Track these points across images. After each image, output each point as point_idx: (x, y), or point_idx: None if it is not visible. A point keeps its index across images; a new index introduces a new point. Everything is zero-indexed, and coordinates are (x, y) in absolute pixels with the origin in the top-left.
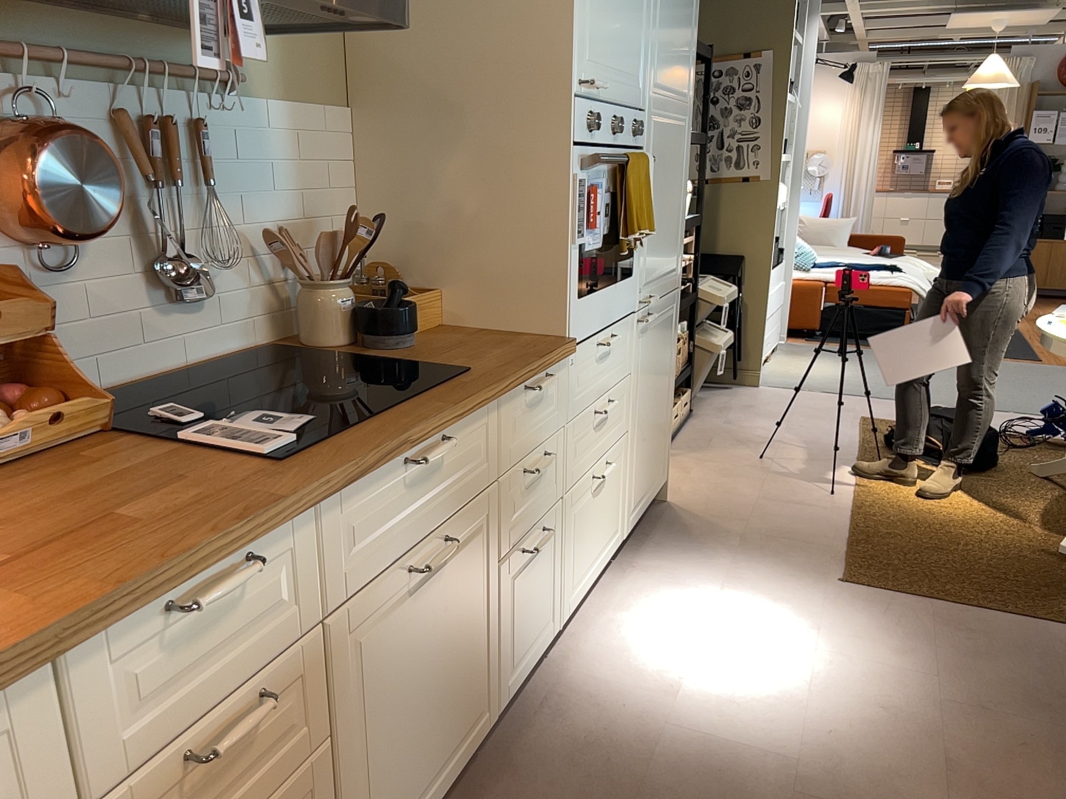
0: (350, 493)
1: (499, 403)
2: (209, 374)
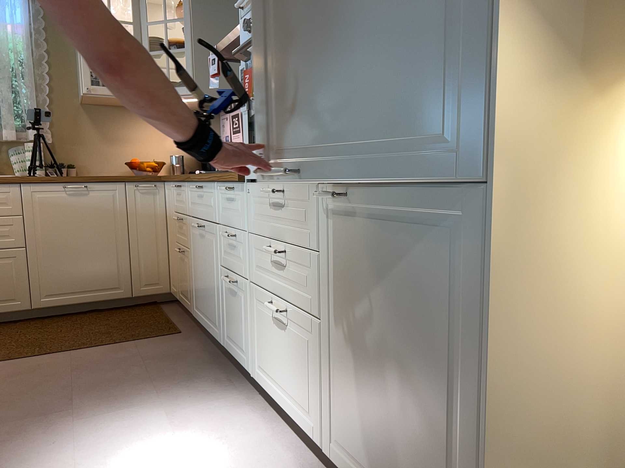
0: (190, 186)
1: (216, 187)
2: None
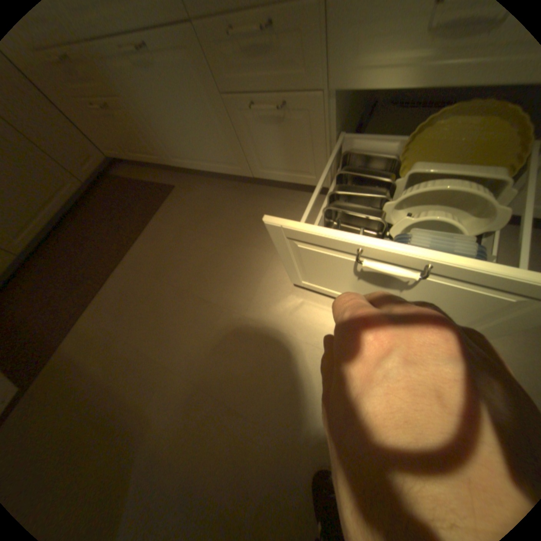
0: None
1: None
2: None
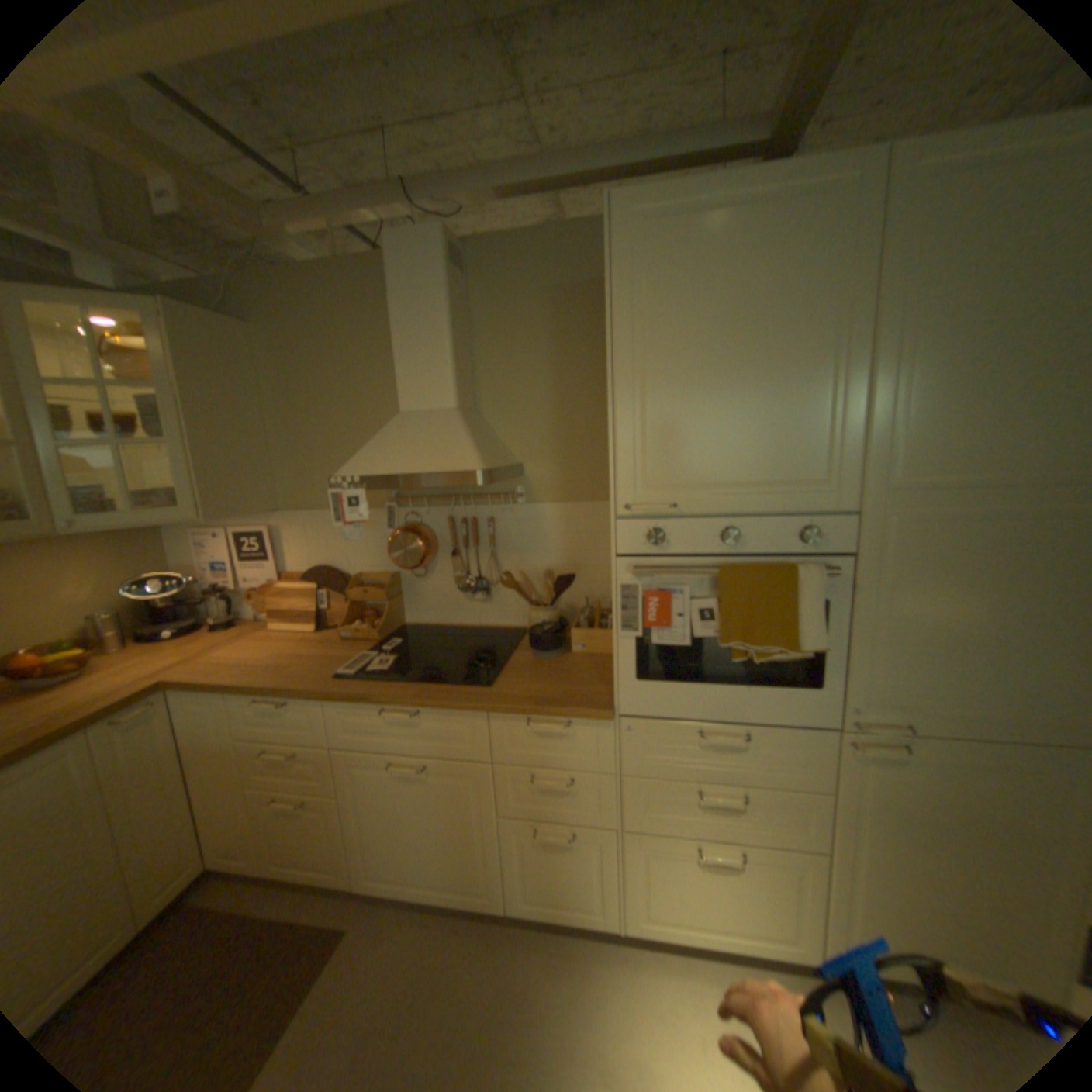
0: (344, 707)
1: (488, 716)
2: (482, 632)
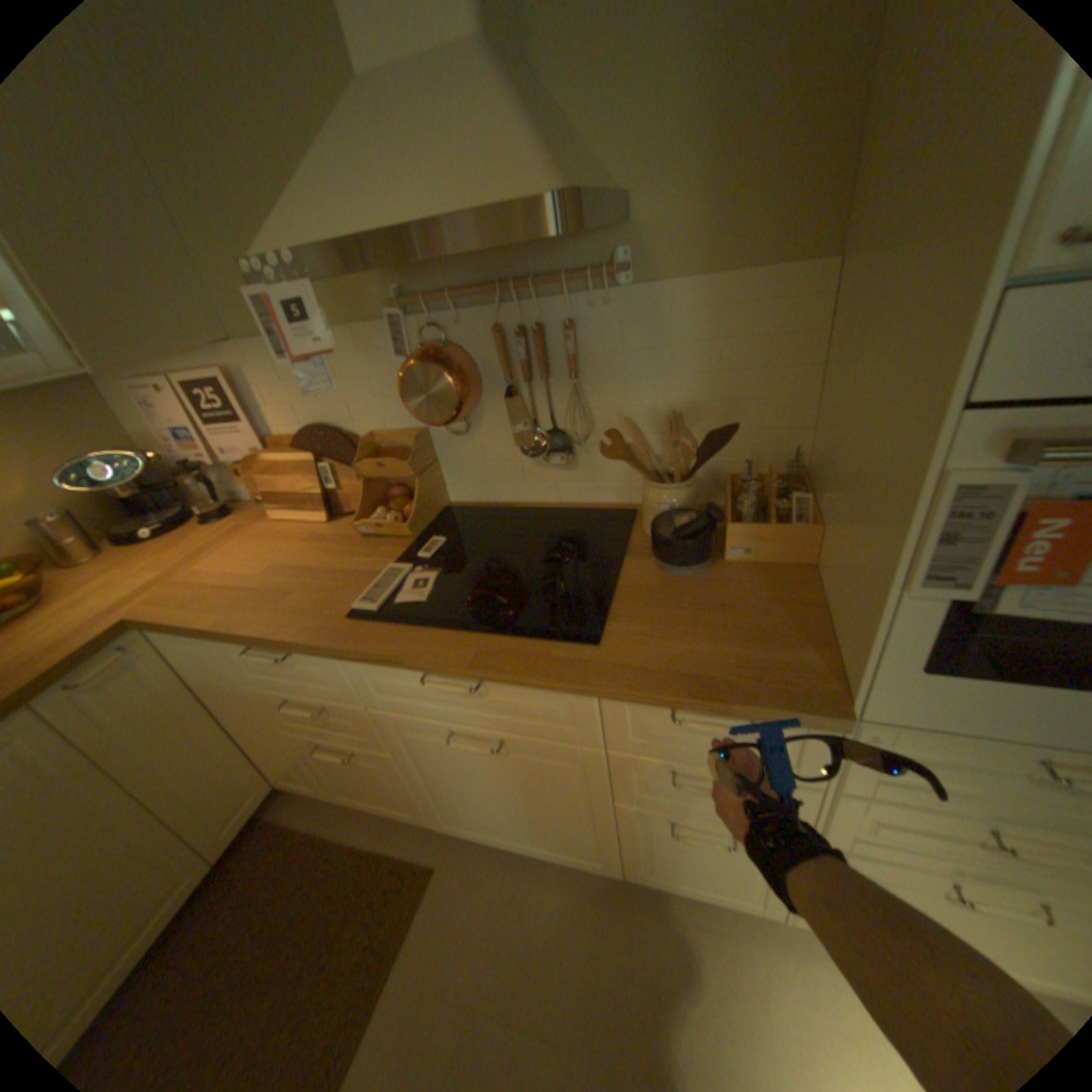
0: (369, 663)
1: (599, 696)
2: (563, 515)
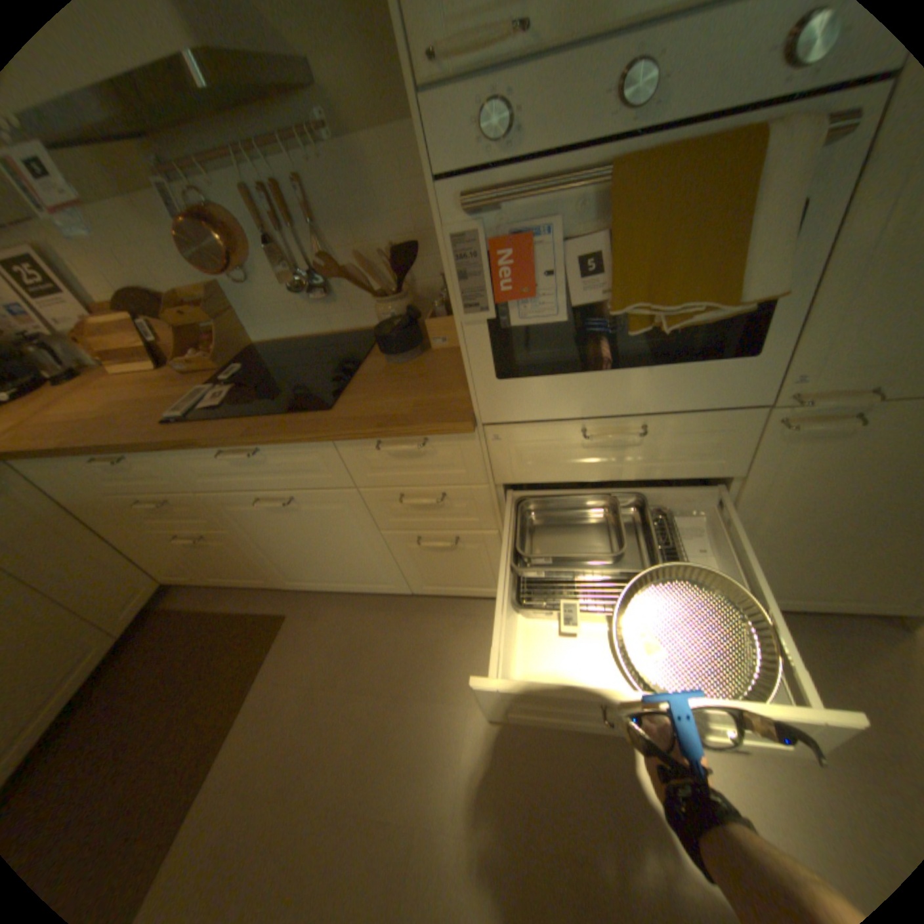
0: (179, 453)
1: (332, 444)
2: (334, 340)
